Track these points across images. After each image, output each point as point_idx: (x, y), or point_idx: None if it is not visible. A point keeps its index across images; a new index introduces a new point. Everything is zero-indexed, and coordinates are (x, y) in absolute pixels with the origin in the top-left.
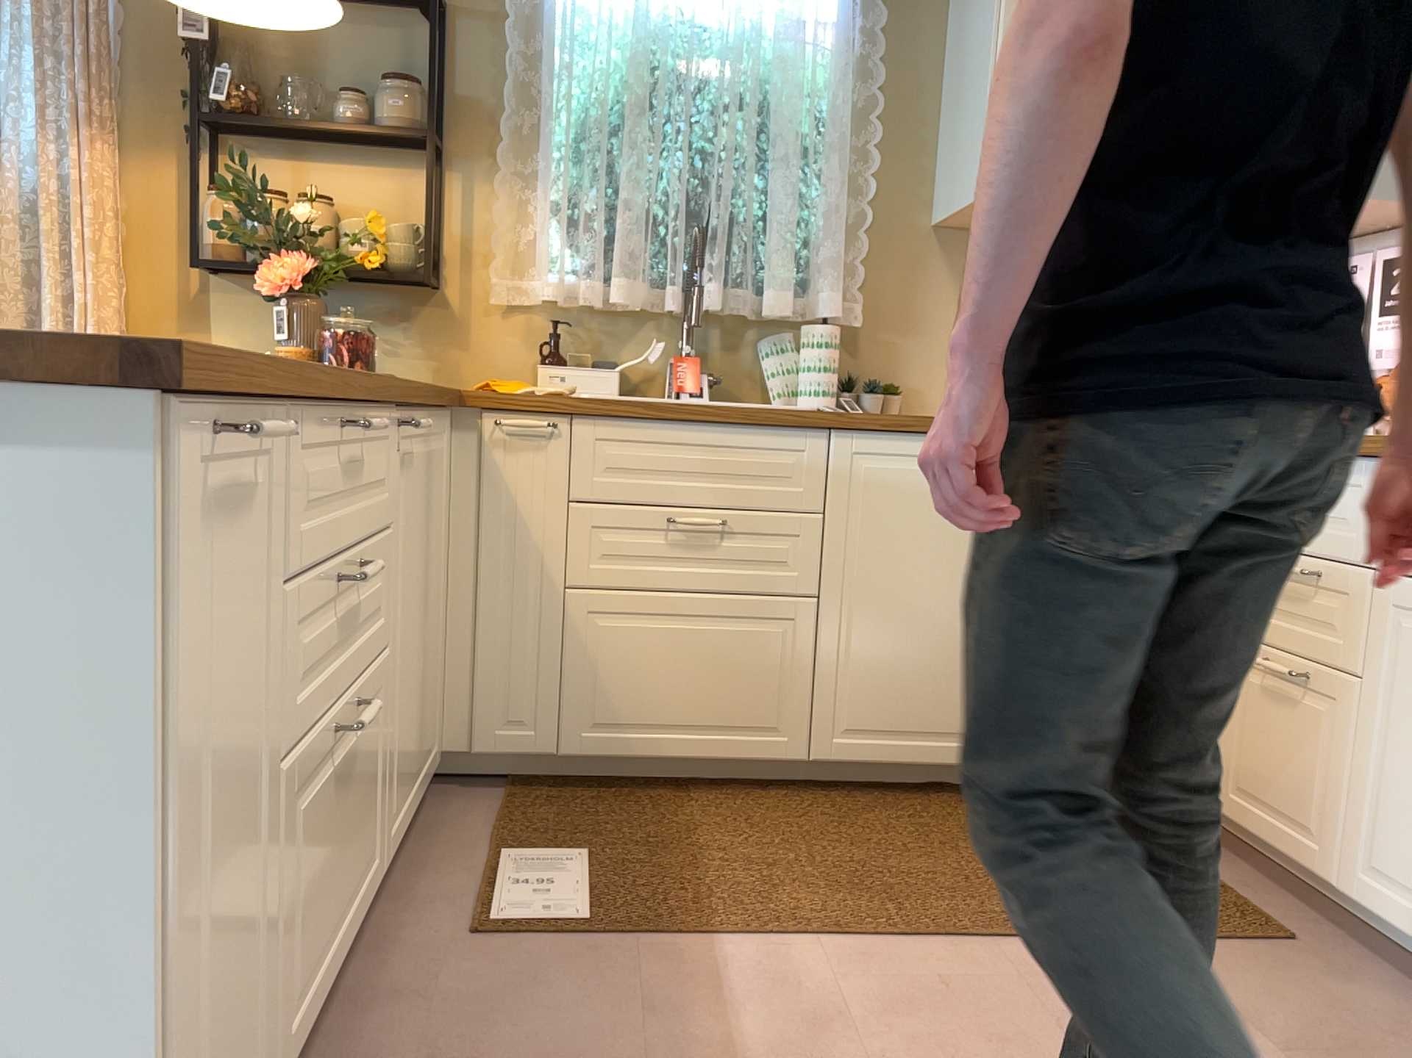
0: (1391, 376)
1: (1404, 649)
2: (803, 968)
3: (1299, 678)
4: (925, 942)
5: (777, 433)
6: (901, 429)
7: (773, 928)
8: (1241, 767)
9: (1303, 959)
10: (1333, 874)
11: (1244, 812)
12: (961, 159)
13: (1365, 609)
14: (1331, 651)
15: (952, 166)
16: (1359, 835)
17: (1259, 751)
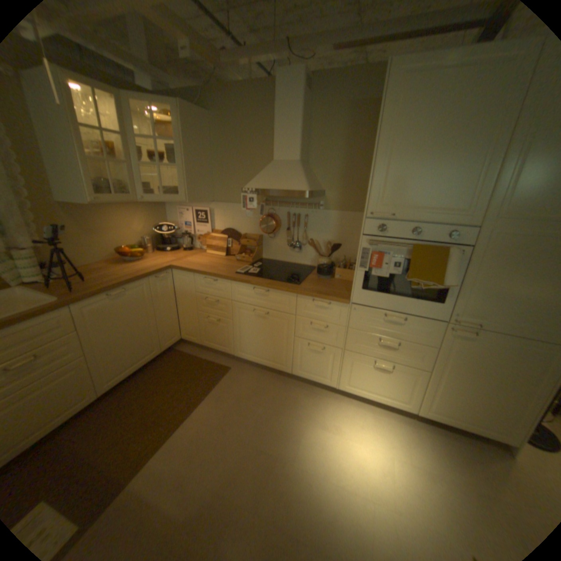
0: (200, 235)
1: (240, 315)
2: (158, 470)
3: (218, 321)
4: (176, 431)
5: (46, 317)
6: (95, 296)
7: (139, 465)
8: (205, 336)
9: (234, 372)
10: (232, 353)
11: (208, 345)
12: (64, 183)
13: (230, 307)
14: (223, 315)
15: (58, 183)
16: (236, 346)
17: (209, 333)
